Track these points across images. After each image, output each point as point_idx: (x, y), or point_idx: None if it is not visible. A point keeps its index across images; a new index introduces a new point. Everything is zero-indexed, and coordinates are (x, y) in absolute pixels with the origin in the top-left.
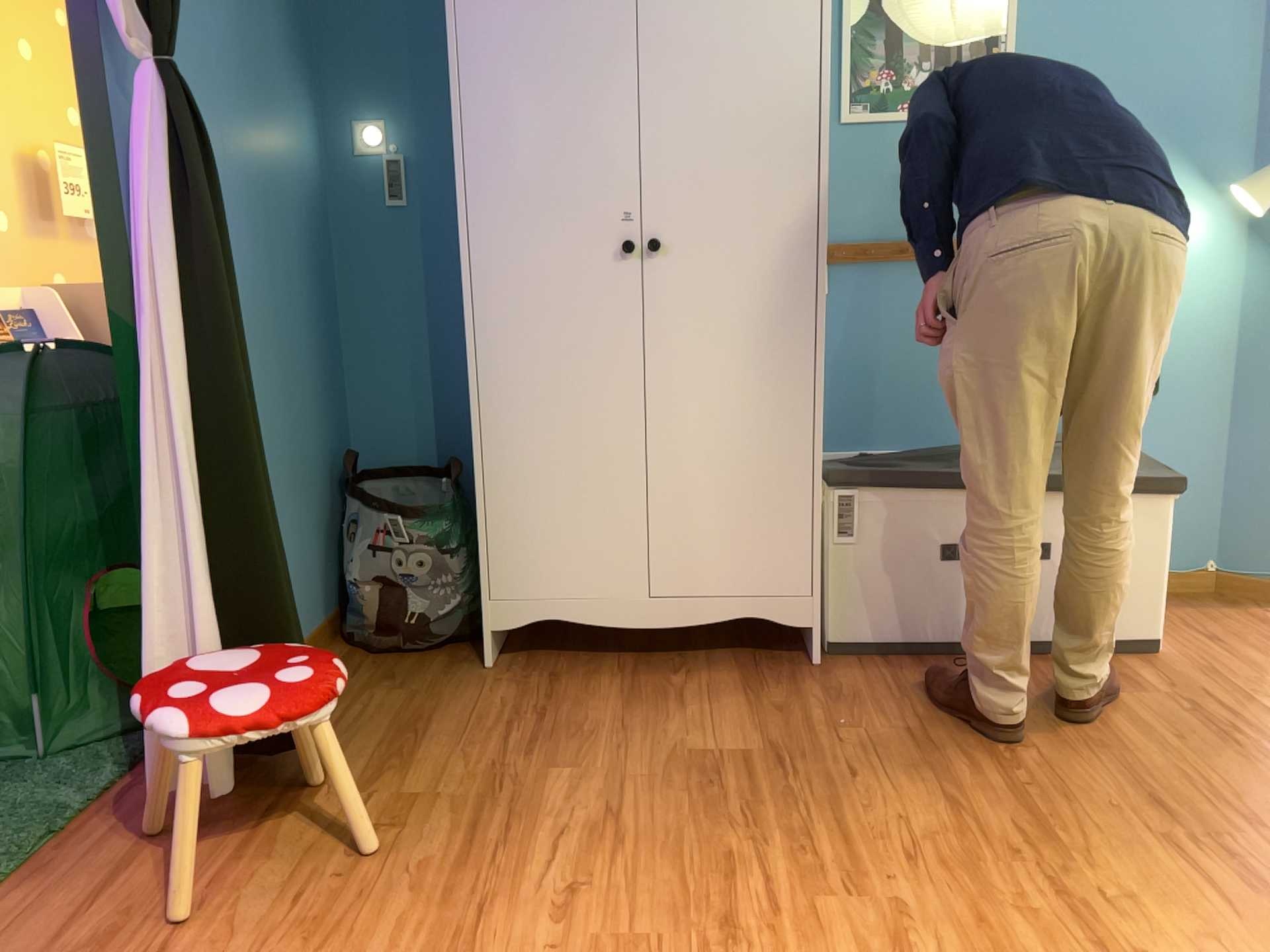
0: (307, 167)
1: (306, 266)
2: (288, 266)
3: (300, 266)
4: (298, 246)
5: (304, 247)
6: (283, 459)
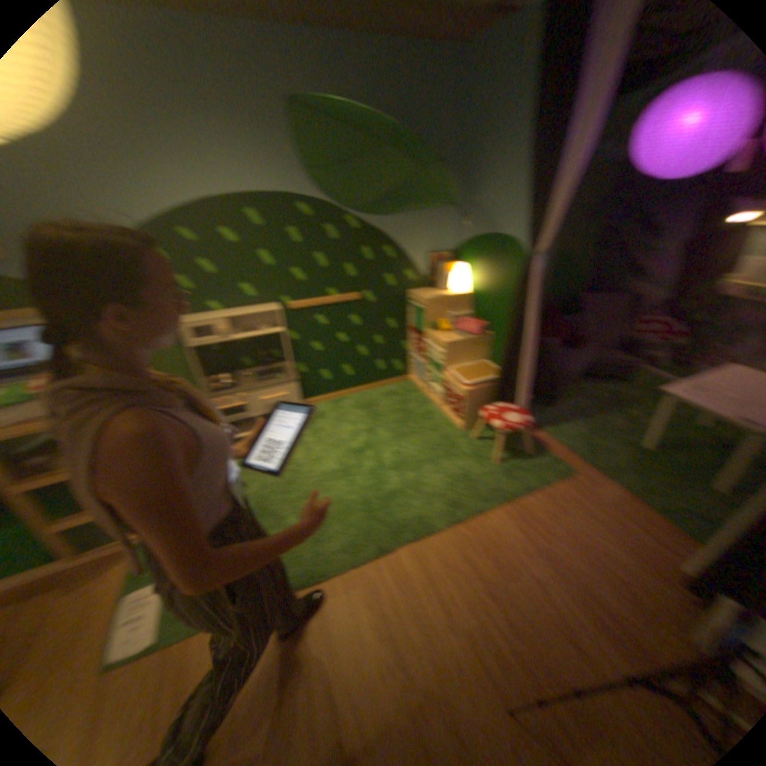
0: None
1: None
2: None
3: None
4: None
5: None
6: None
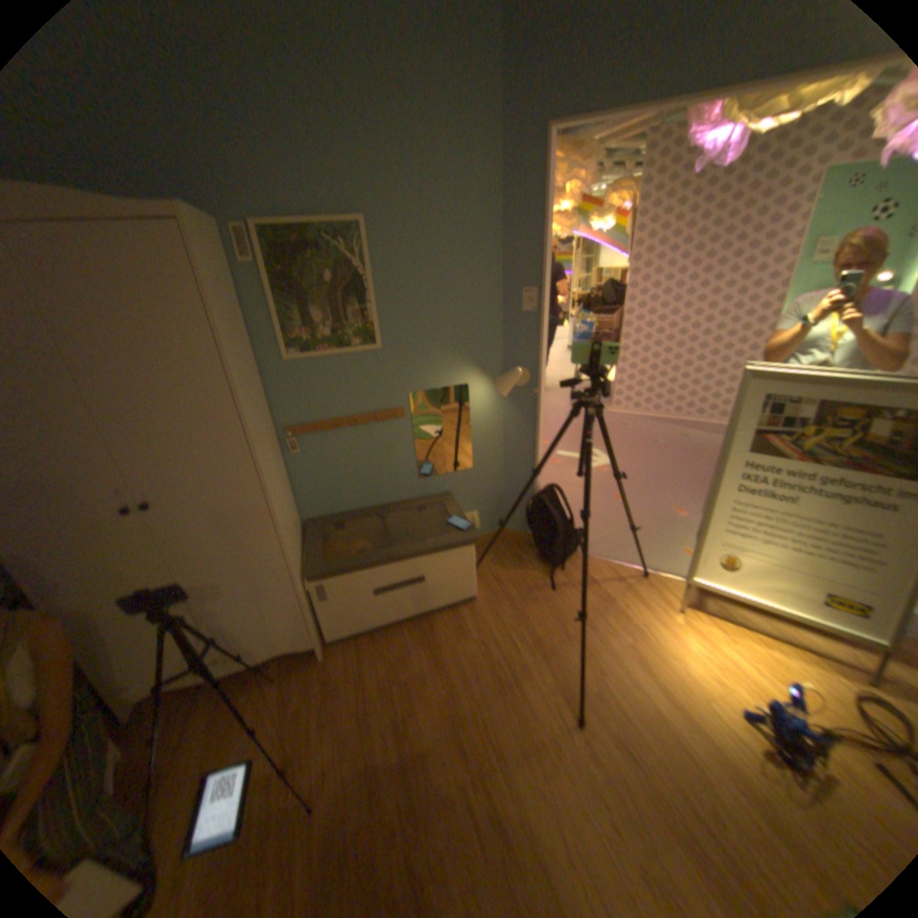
0: None
1: None
2: None
3: None
4: None
5: None
6: None
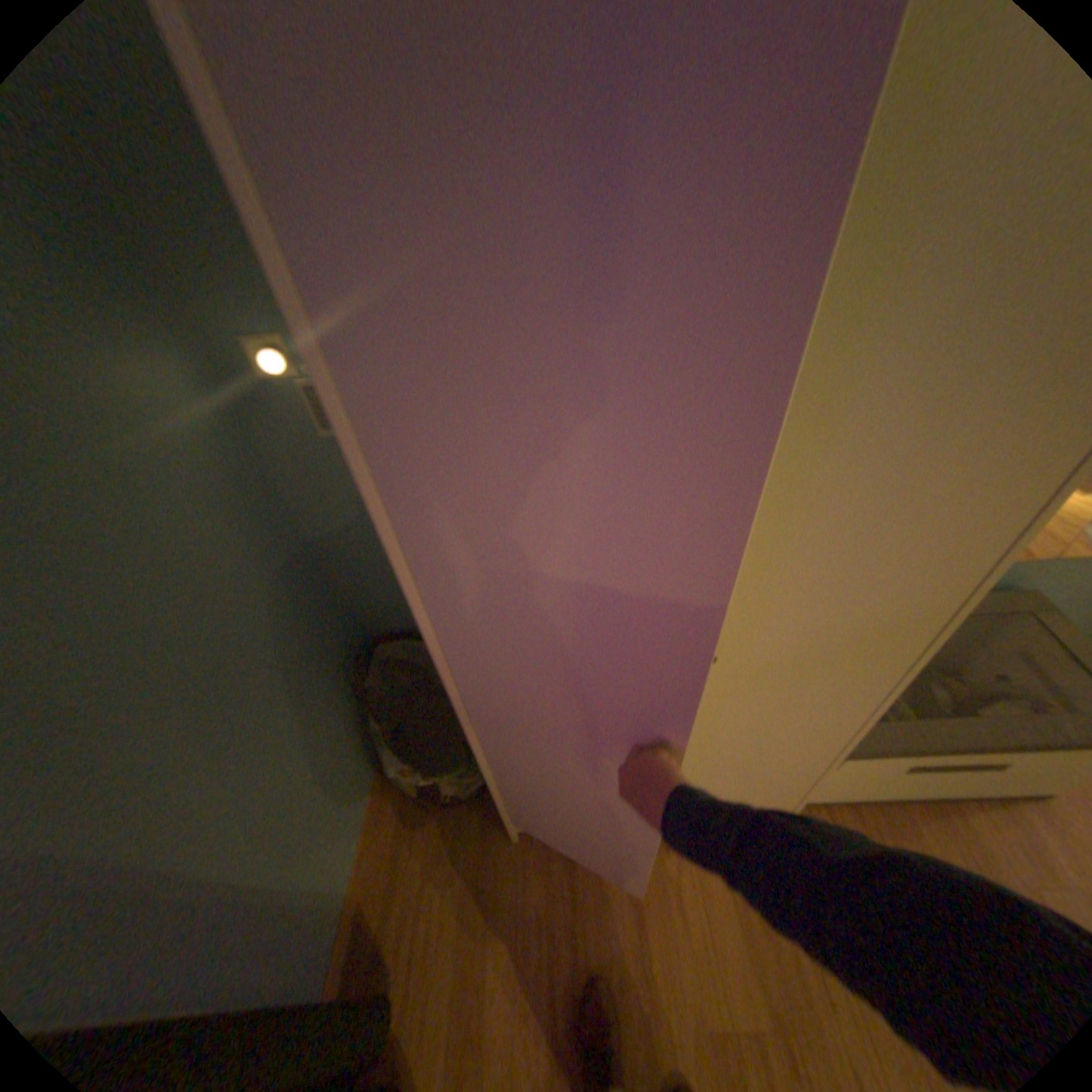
0: (192, 441)
1: (244, 562)
2: (220, 600)
3: (237, 573)
4: (224, 556)
5: (232, 545)
6: (295, 766)
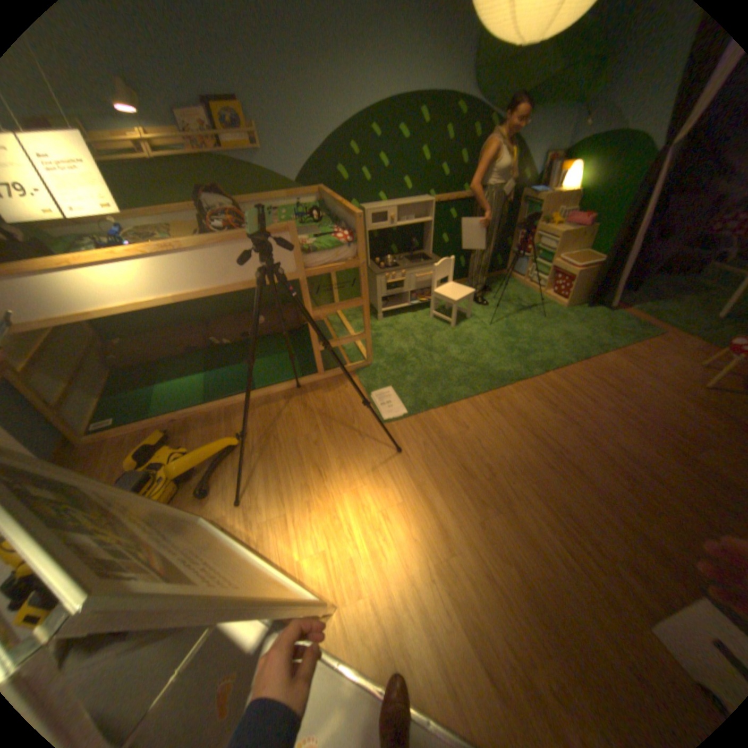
0: None
1: None
2: None
3: None
4: None
5: None
6: None
